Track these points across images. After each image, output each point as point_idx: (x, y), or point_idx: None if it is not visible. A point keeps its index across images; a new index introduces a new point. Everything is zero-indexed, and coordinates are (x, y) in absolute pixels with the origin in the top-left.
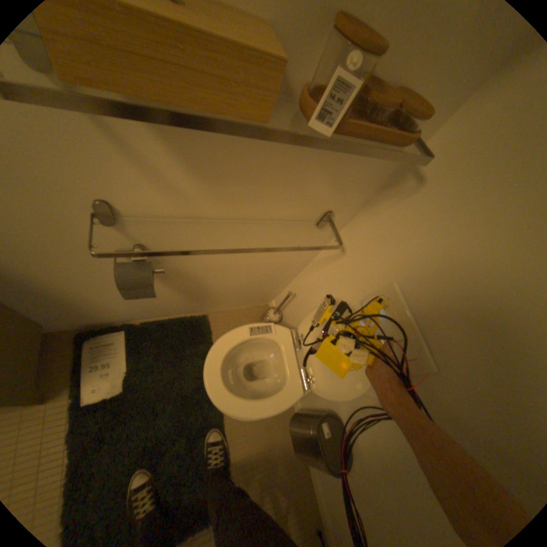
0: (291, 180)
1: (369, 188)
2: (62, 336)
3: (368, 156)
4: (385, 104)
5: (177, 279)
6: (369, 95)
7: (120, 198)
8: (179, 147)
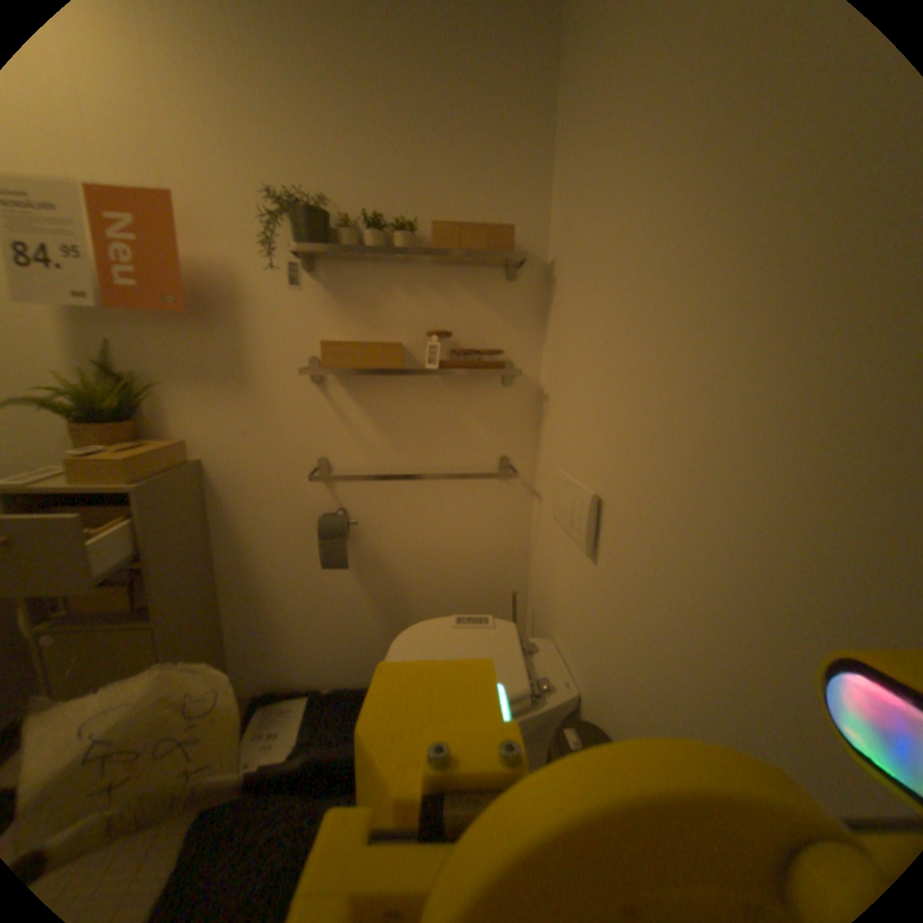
0: (450, 425)
1: (527, 425)
2: (239, 703)
3: (502, 396)
4: (466, 351)
5: (376, 575)
6: (457, 350)
7: (336, 455)
8: (371, 410)
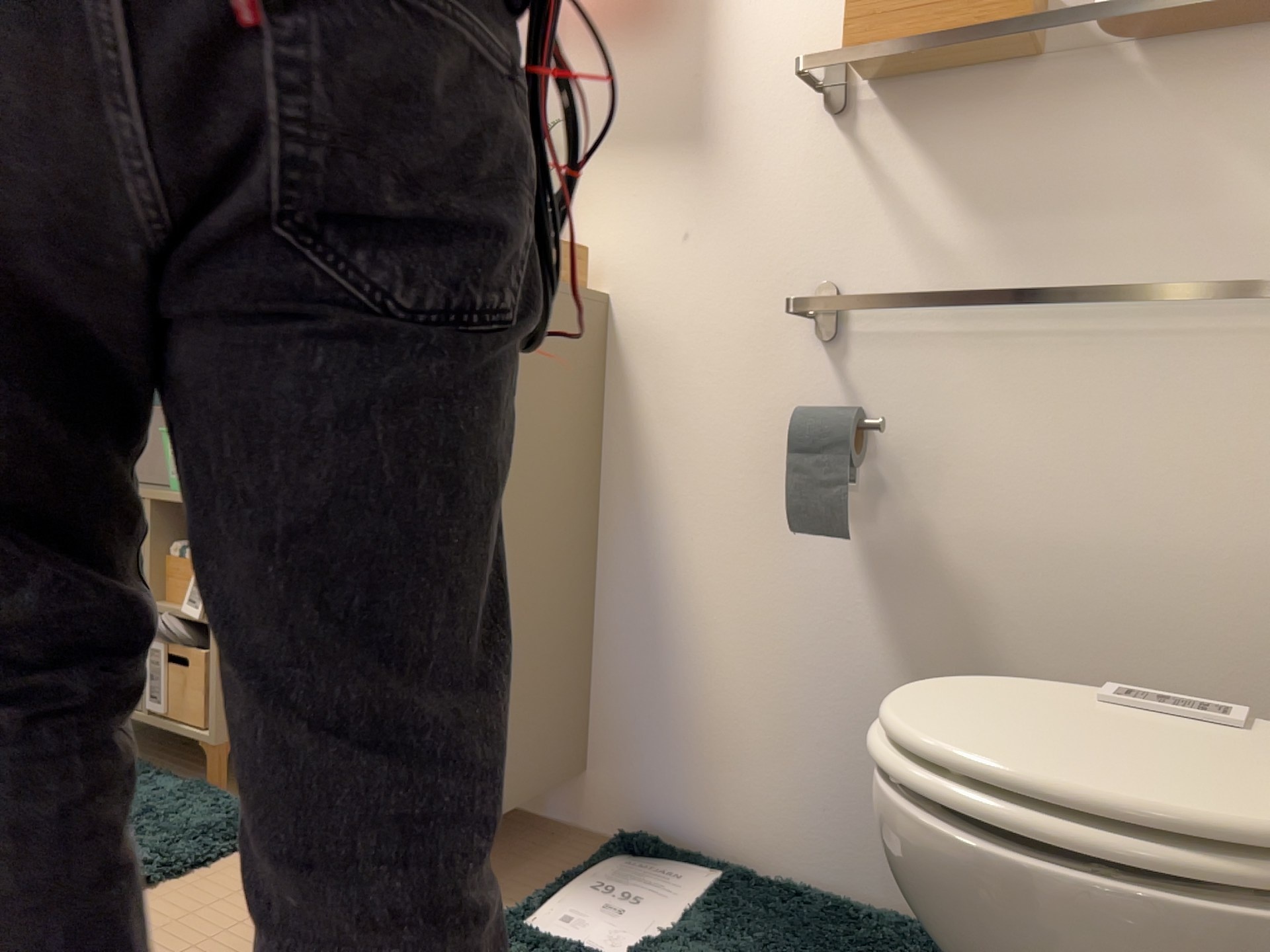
0: (1151, 191)
1: None
2: (595, 832)
3: None
4: None
5: (914, 590)
6: None
7: (851, 280)
8: (940, 171)
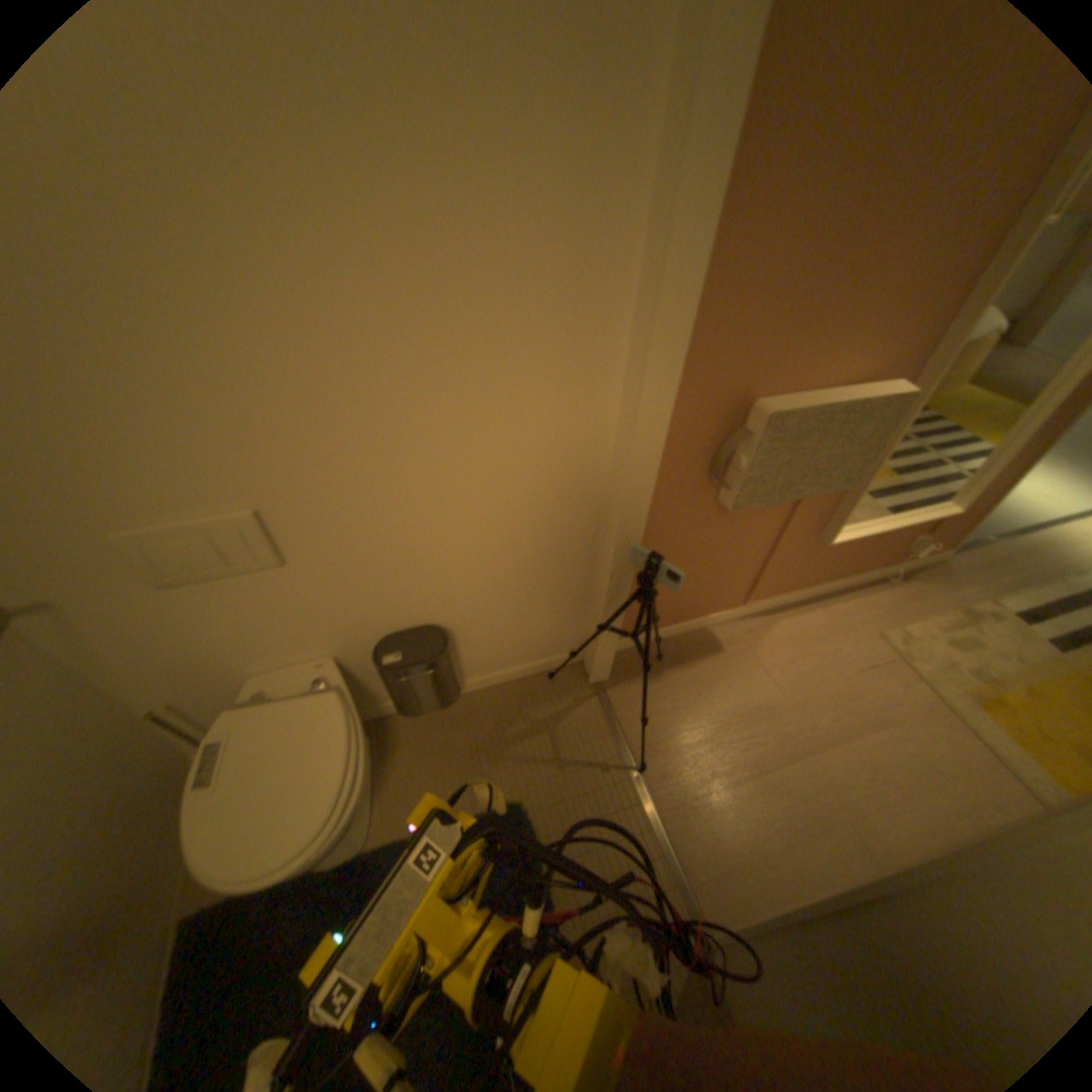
0: None
1: None
2: None
3: None
4: None
5: None
6: None
7: None
8: None
